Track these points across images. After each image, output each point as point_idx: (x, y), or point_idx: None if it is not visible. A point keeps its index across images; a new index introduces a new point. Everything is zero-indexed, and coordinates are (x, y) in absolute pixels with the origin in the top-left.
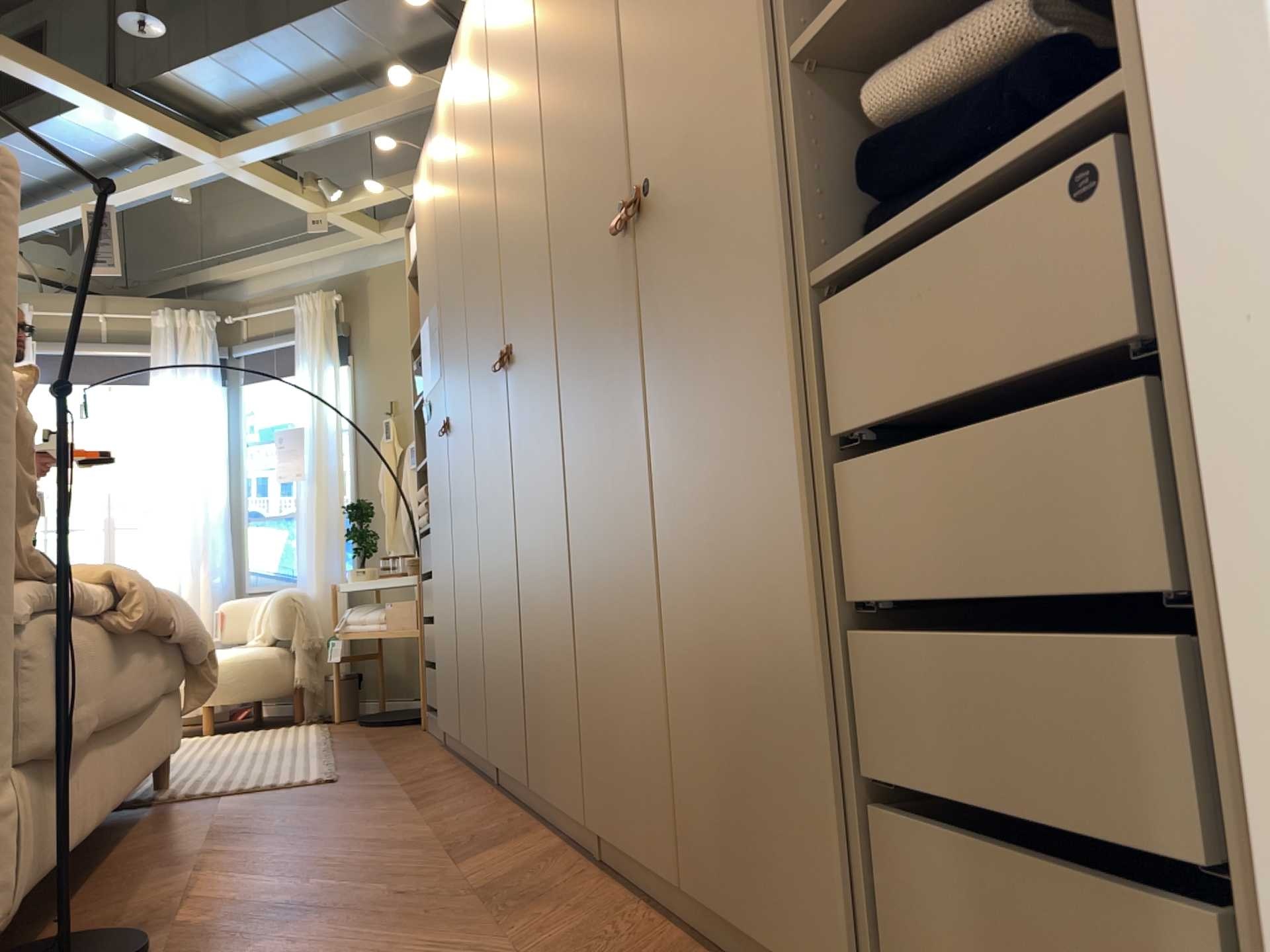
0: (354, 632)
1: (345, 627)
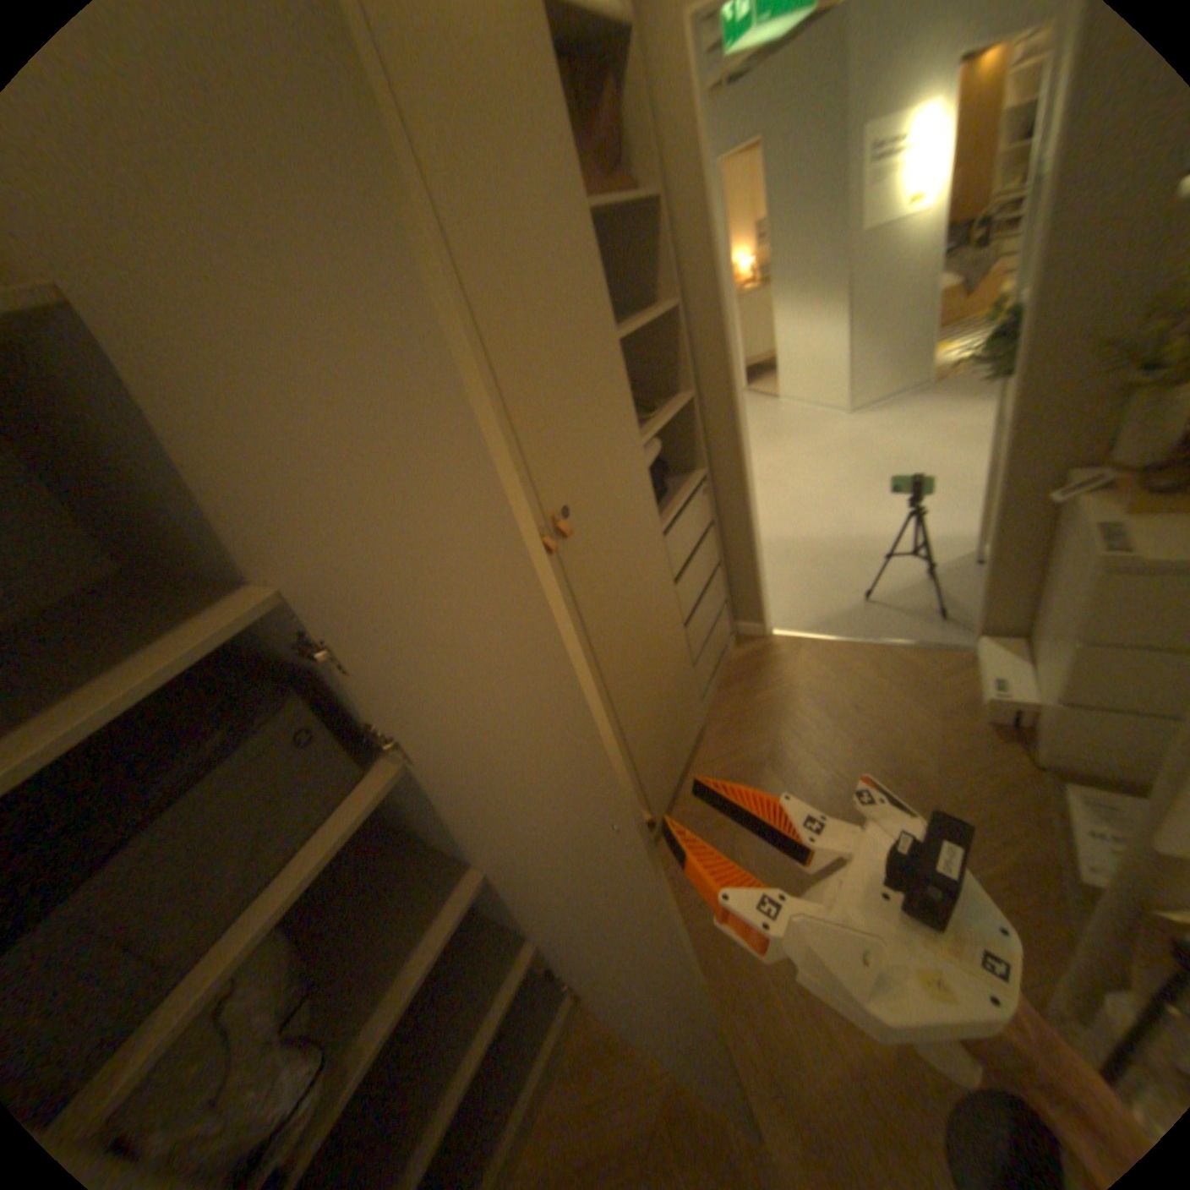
0: None
1: None
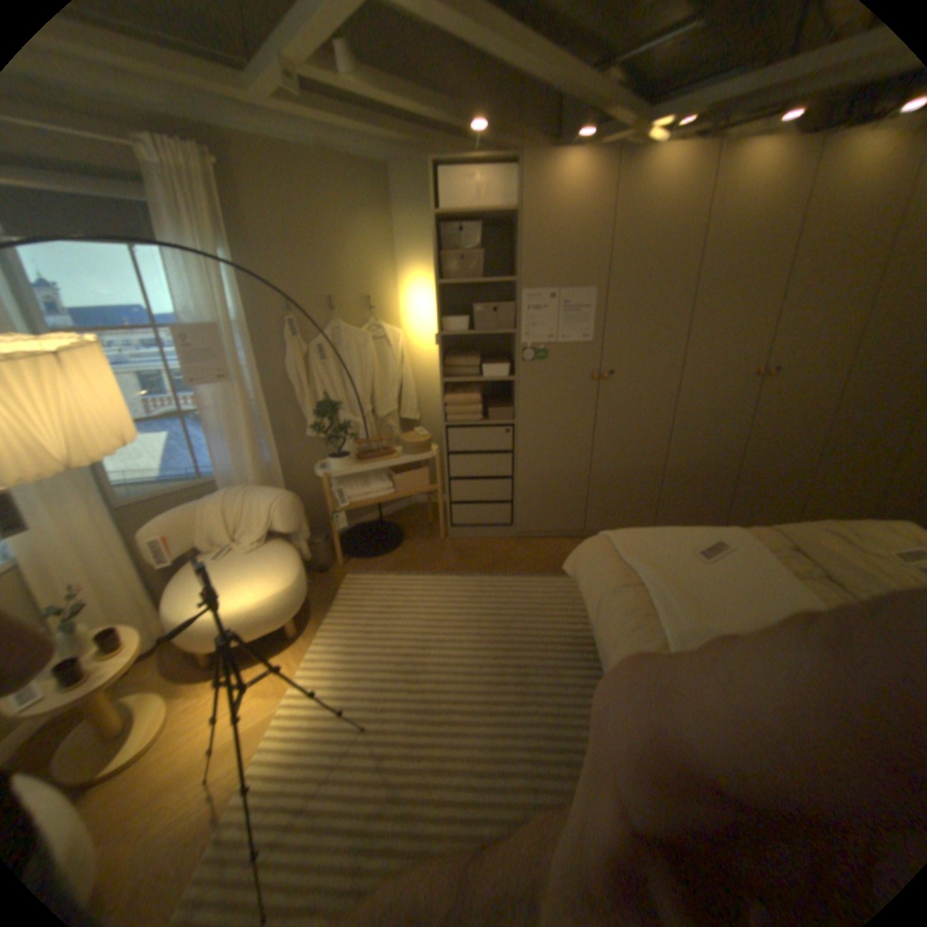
0: (353, 506)
1: (348, 506)
